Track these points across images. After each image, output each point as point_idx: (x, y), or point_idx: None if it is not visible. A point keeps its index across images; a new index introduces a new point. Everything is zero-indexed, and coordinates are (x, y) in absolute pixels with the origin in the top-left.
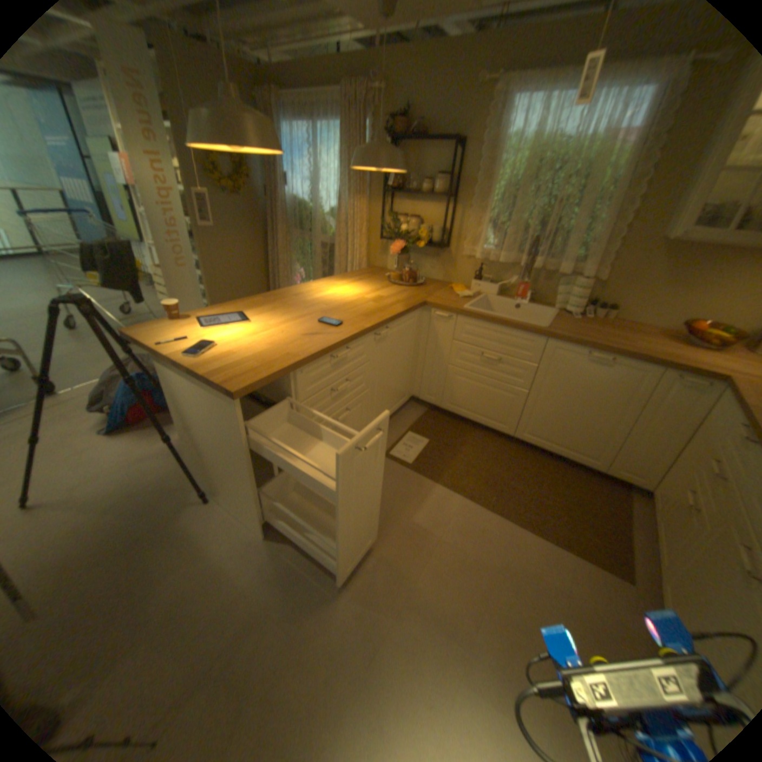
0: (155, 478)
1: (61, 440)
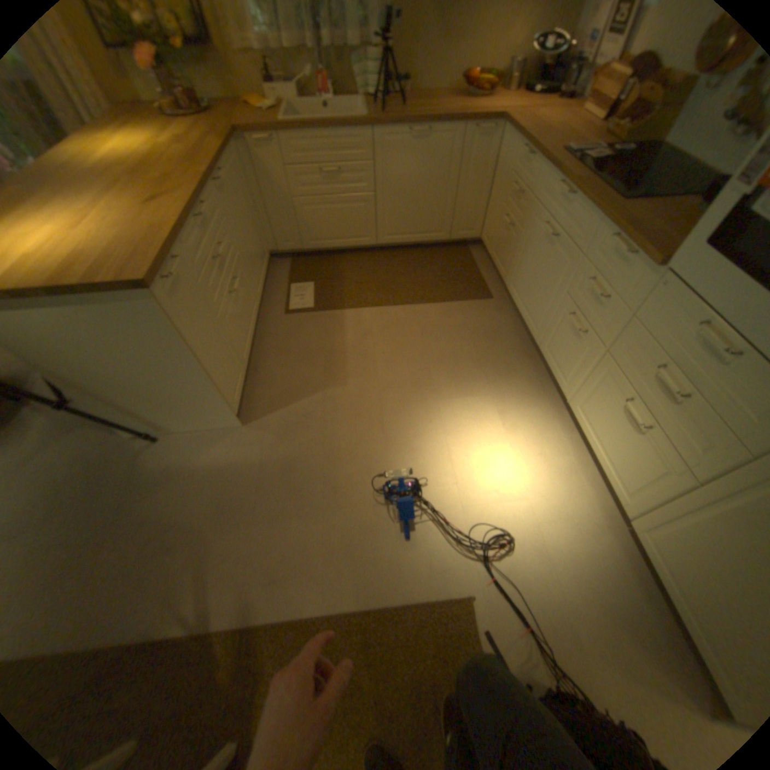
0: (69, 461)
1: None
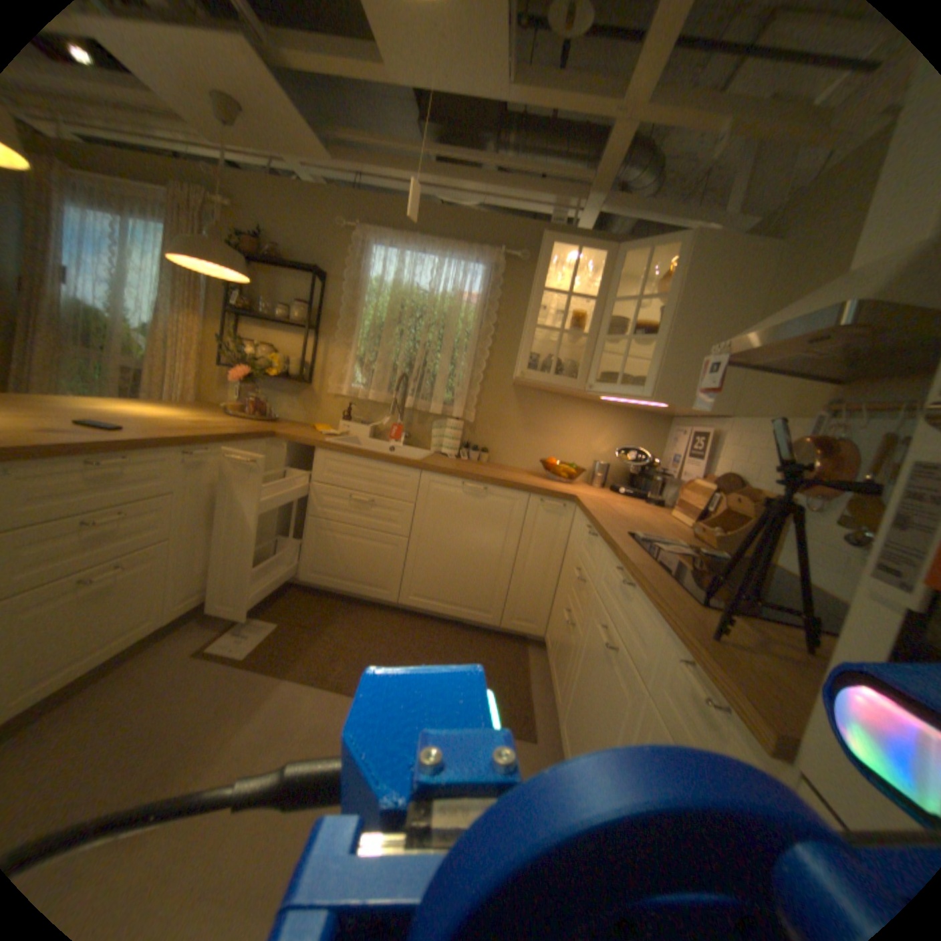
0: None
1: None
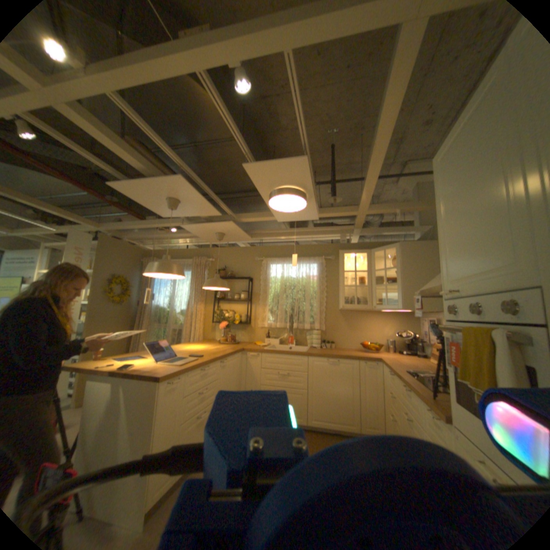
0: None
1: None
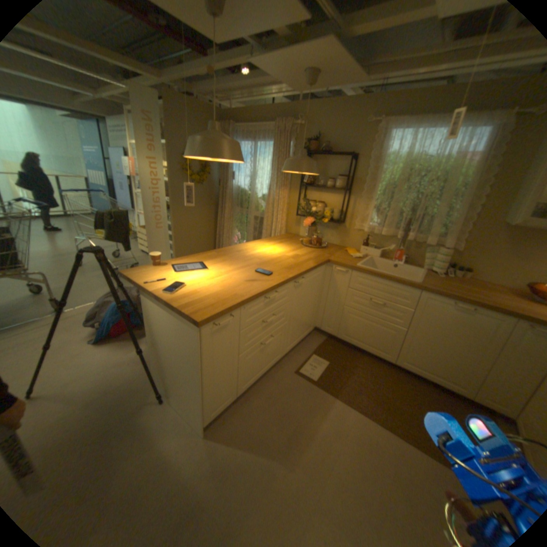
0: (125, 380)
1: (63, 346)
